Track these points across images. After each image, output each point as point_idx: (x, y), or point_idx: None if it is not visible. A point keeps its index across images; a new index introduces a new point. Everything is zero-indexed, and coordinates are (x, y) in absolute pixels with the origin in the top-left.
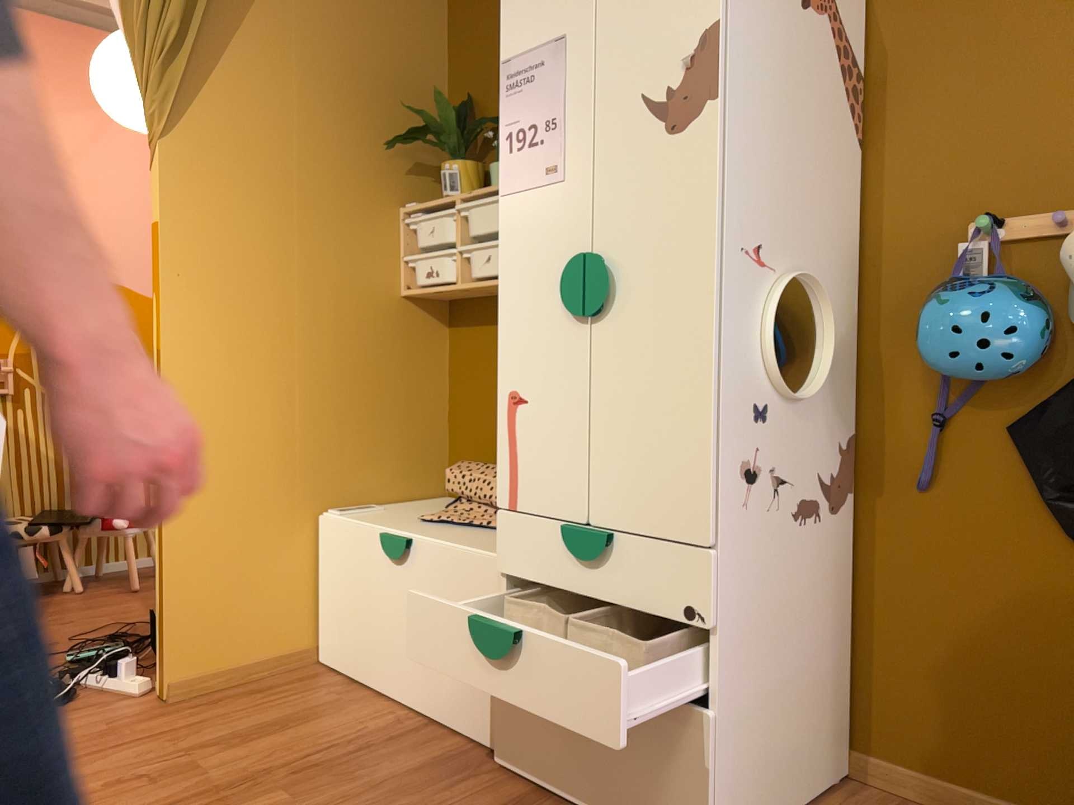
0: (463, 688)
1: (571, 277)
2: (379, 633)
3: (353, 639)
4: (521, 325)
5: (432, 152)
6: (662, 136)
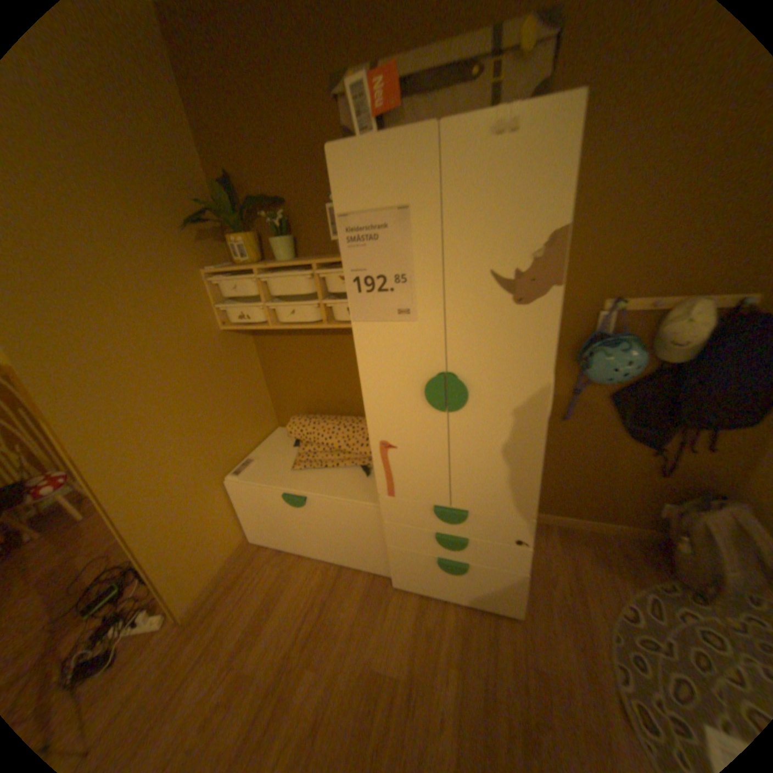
0: (361, 555)
1: (433, 389)
2: (292, 533)
3: (273, 535)
4: (385, 406)
5: (206, 218)
6: (509, 304)
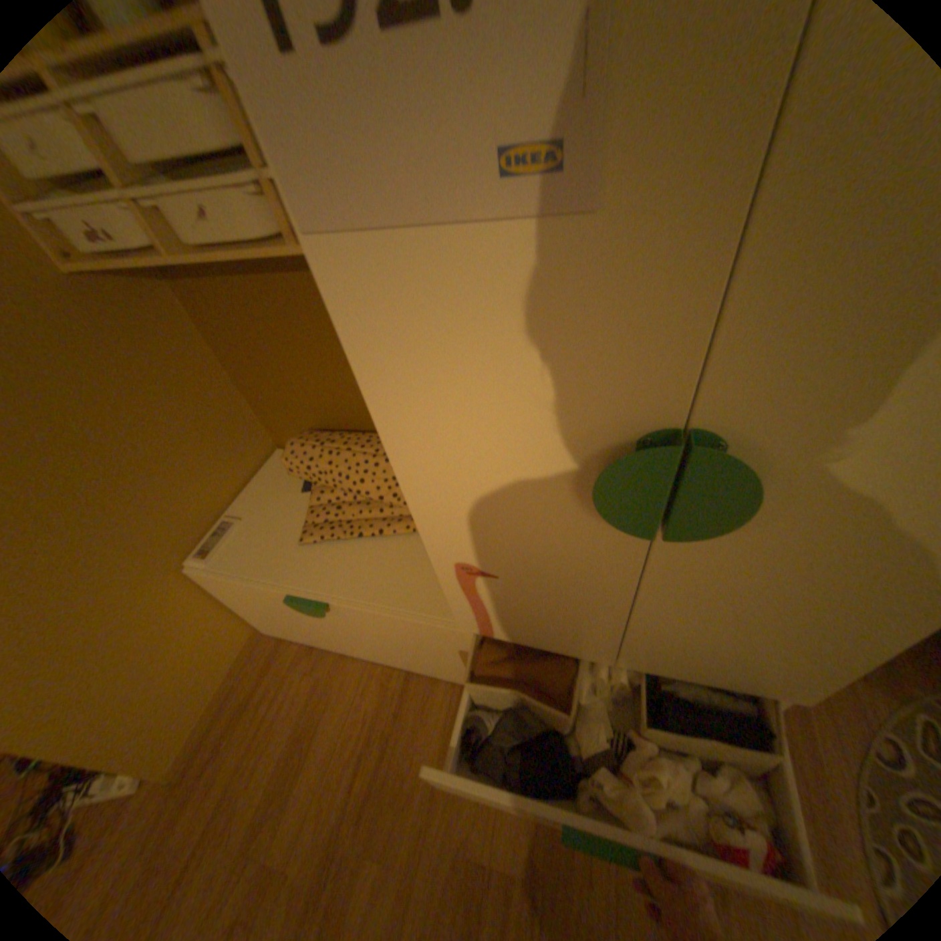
0: (437, 667)
1: (630, 483)
2: (322, 634)
3: (294, 632)
4: (463, 500)
5: None
6: None
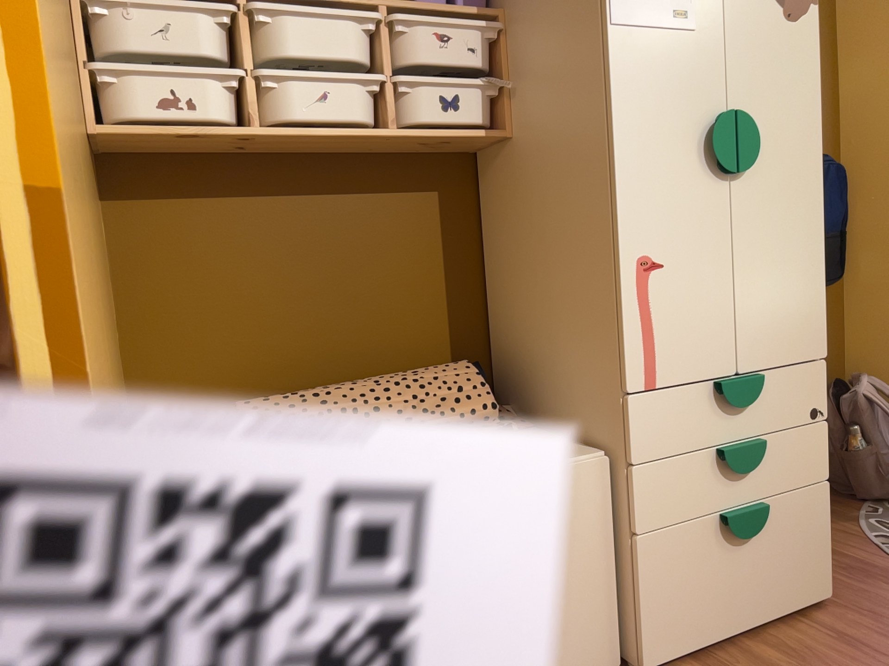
0: (560, 633)
1: (725, 134)
2: None
3: None
4: (649, 182)
5: None
6: (781, 20)
